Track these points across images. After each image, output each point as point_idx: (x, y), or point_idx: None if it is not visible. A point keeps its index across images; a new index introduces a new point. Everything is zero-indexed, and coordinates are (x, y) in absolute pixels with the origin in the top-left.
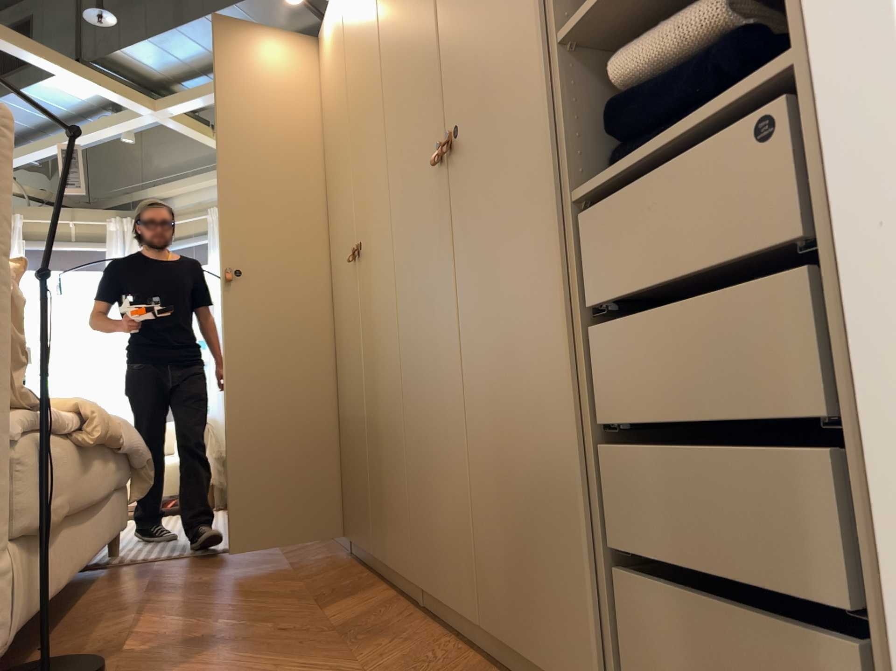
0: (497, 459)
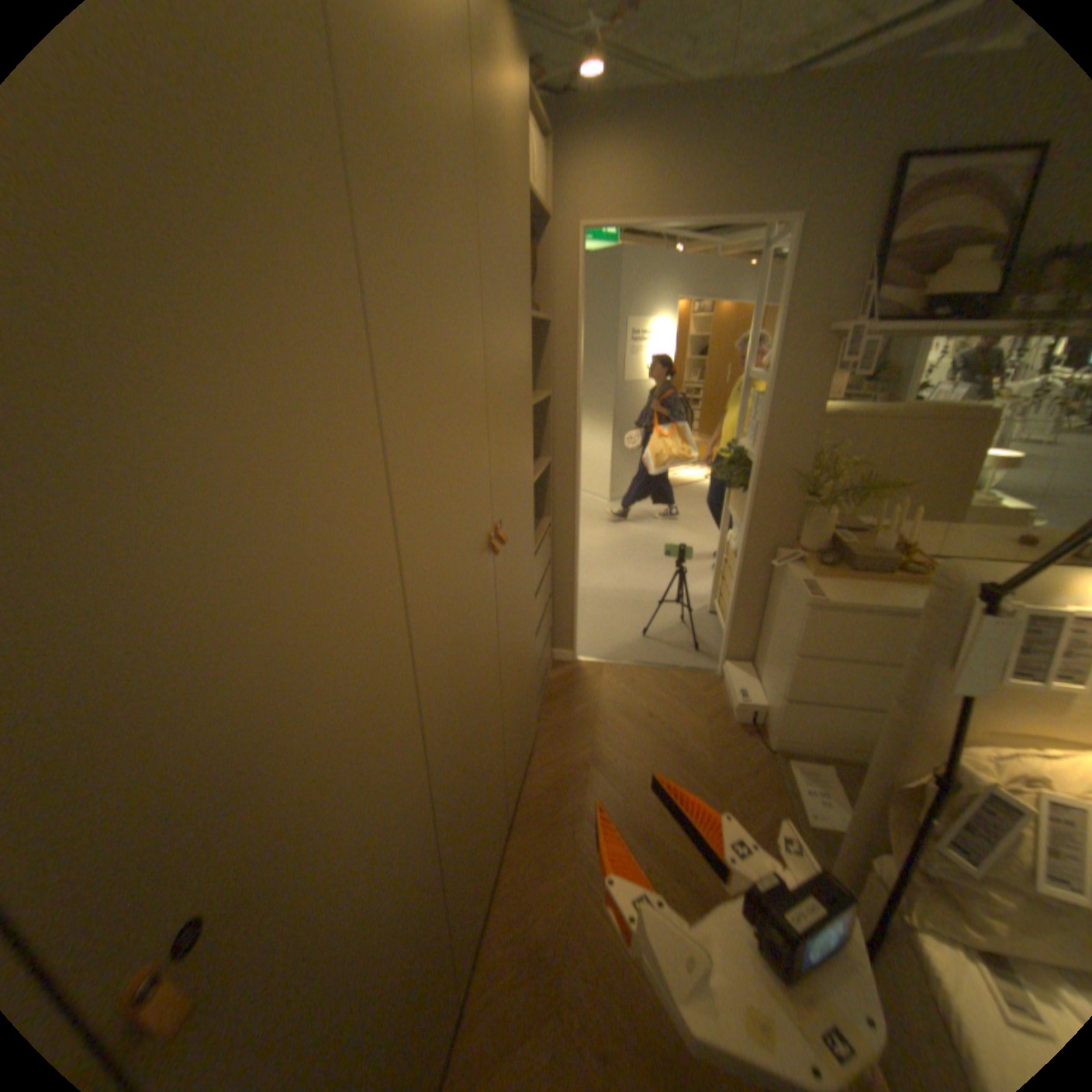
0: (518, 718)
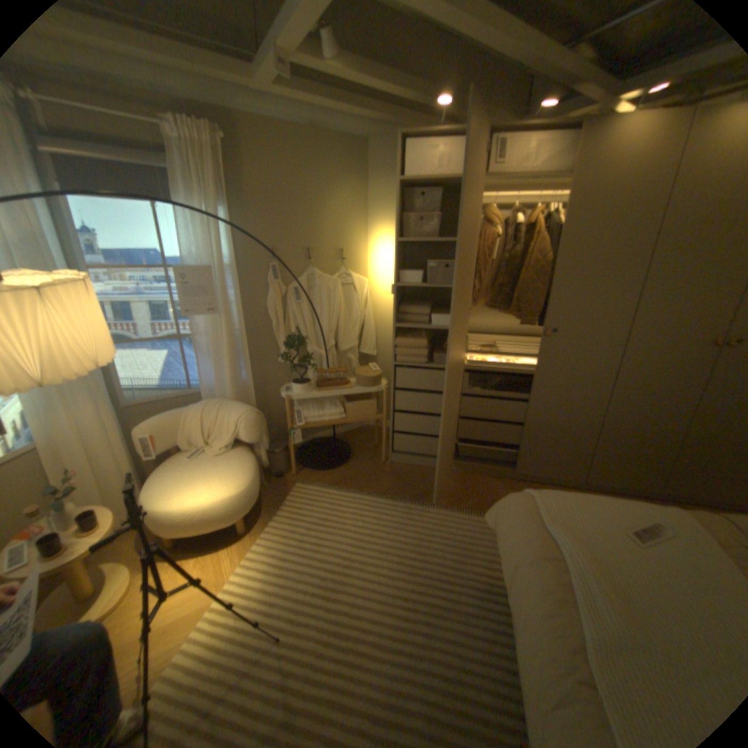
0: None
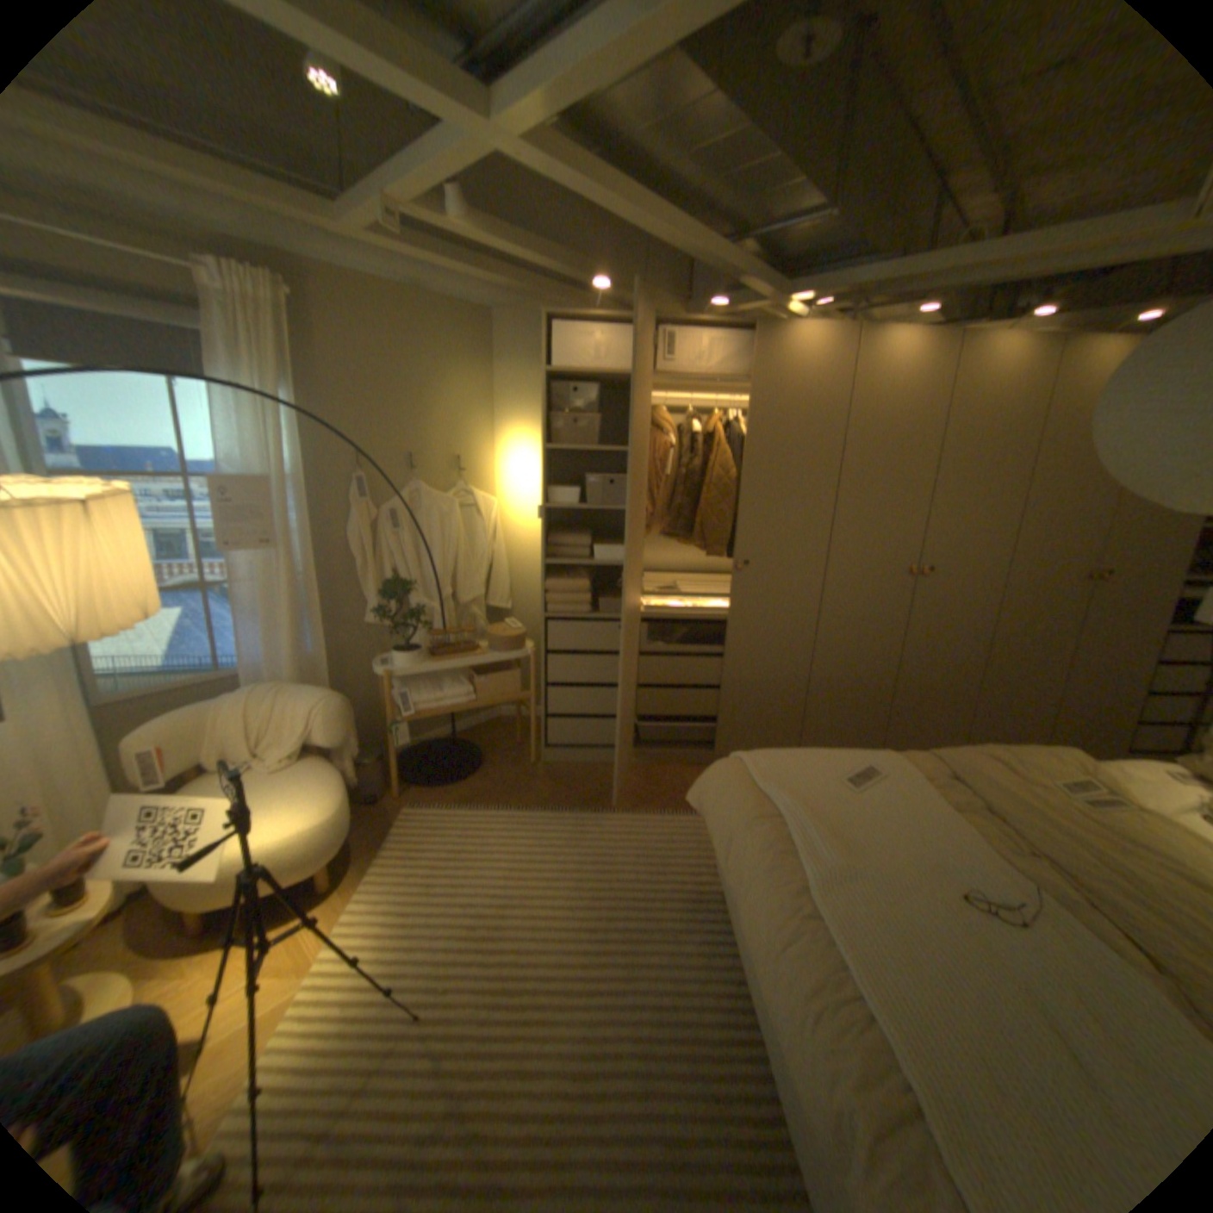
0: (1089, 706)
